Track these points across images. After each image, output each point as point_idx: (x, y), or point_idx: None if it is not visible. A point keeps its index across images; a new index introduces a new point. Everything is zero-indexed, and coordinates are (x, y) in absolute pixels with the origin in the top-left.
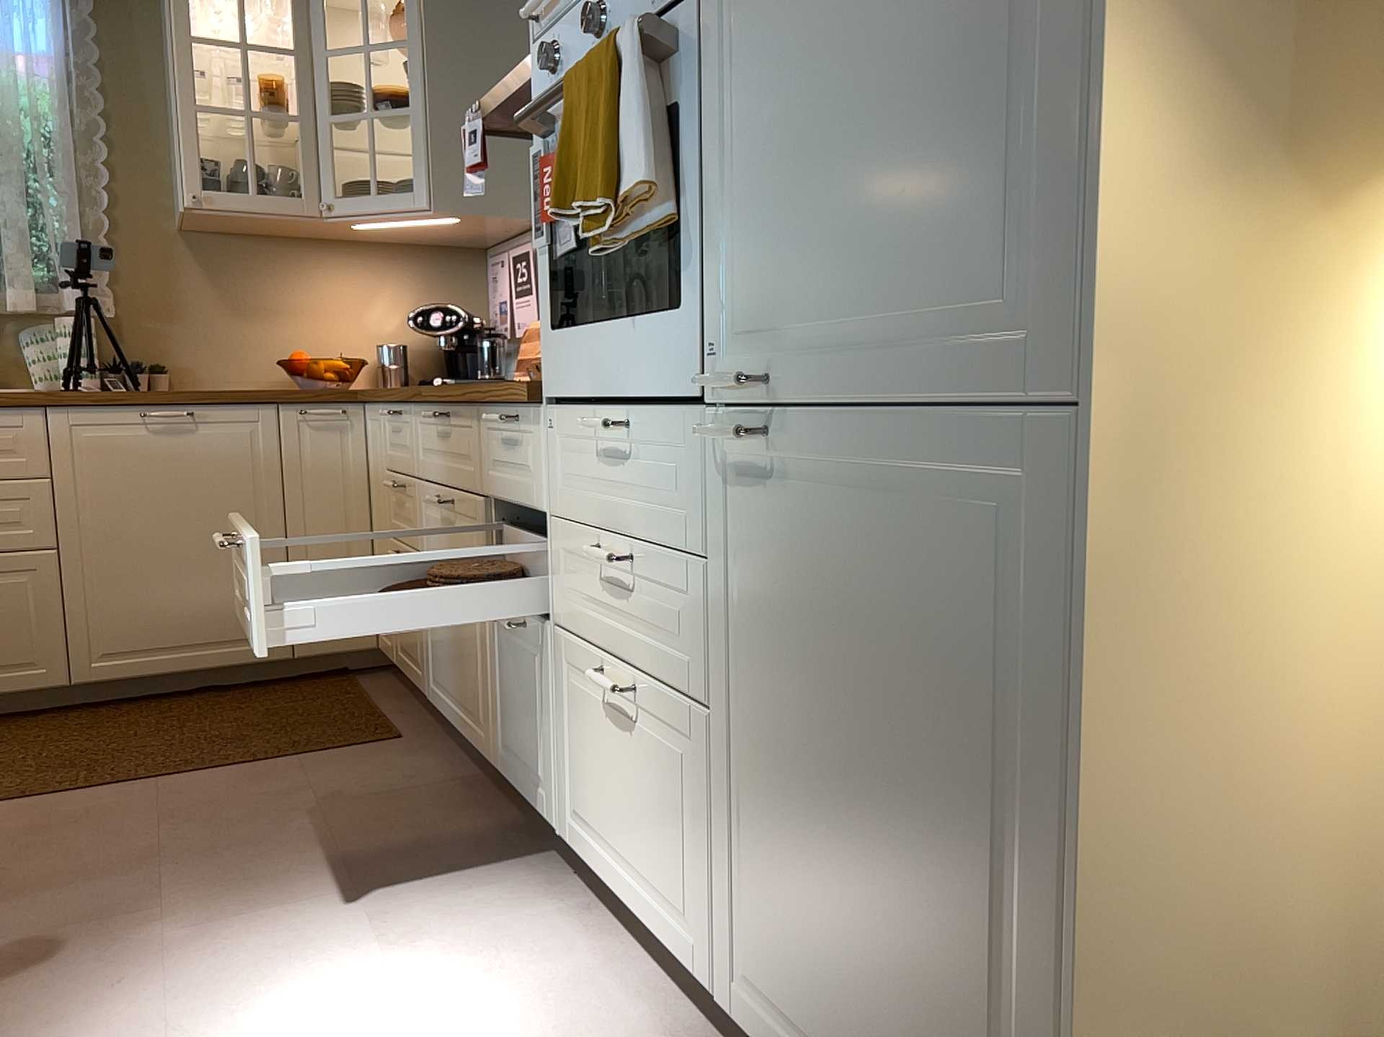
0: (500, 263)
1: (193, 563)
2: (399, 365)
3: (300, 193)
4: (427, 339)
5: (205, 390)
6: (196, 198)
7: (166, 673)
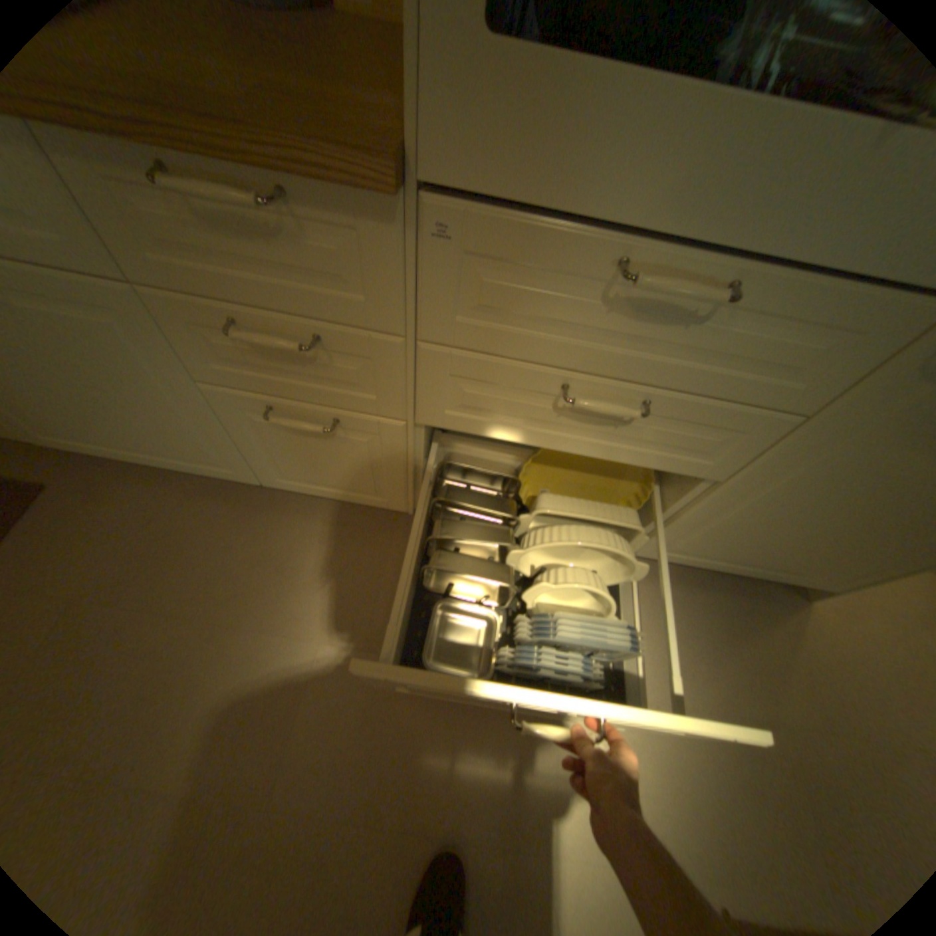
0: None
1: None
2: None
3: None
4: None
5: None
6: None
7: None
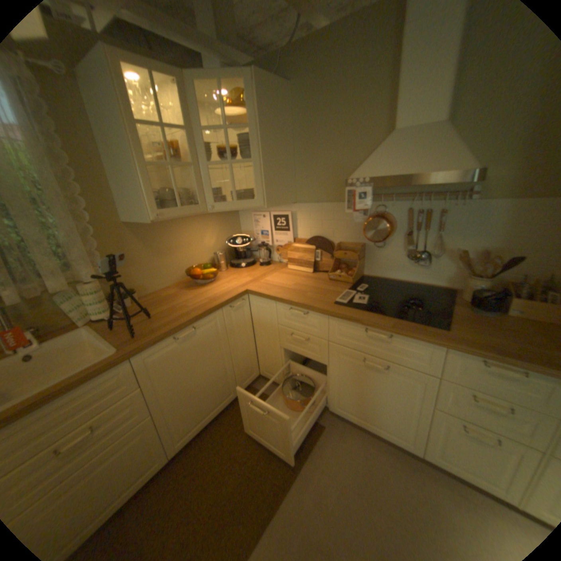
0: (262, 216)
1: (204, 385)
2: (226, 261)
3: (195, 201)
4: (224, 245)
5: (151, 292)
6: (158, 216)
7: (202, 430)
